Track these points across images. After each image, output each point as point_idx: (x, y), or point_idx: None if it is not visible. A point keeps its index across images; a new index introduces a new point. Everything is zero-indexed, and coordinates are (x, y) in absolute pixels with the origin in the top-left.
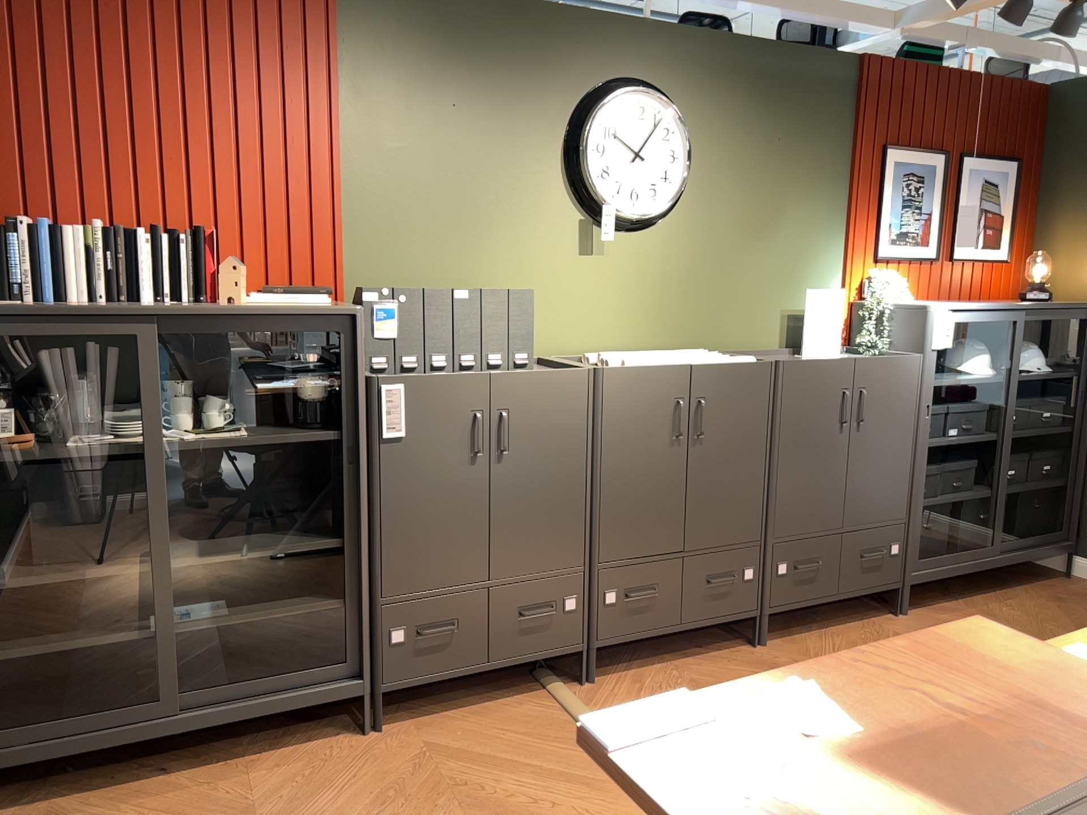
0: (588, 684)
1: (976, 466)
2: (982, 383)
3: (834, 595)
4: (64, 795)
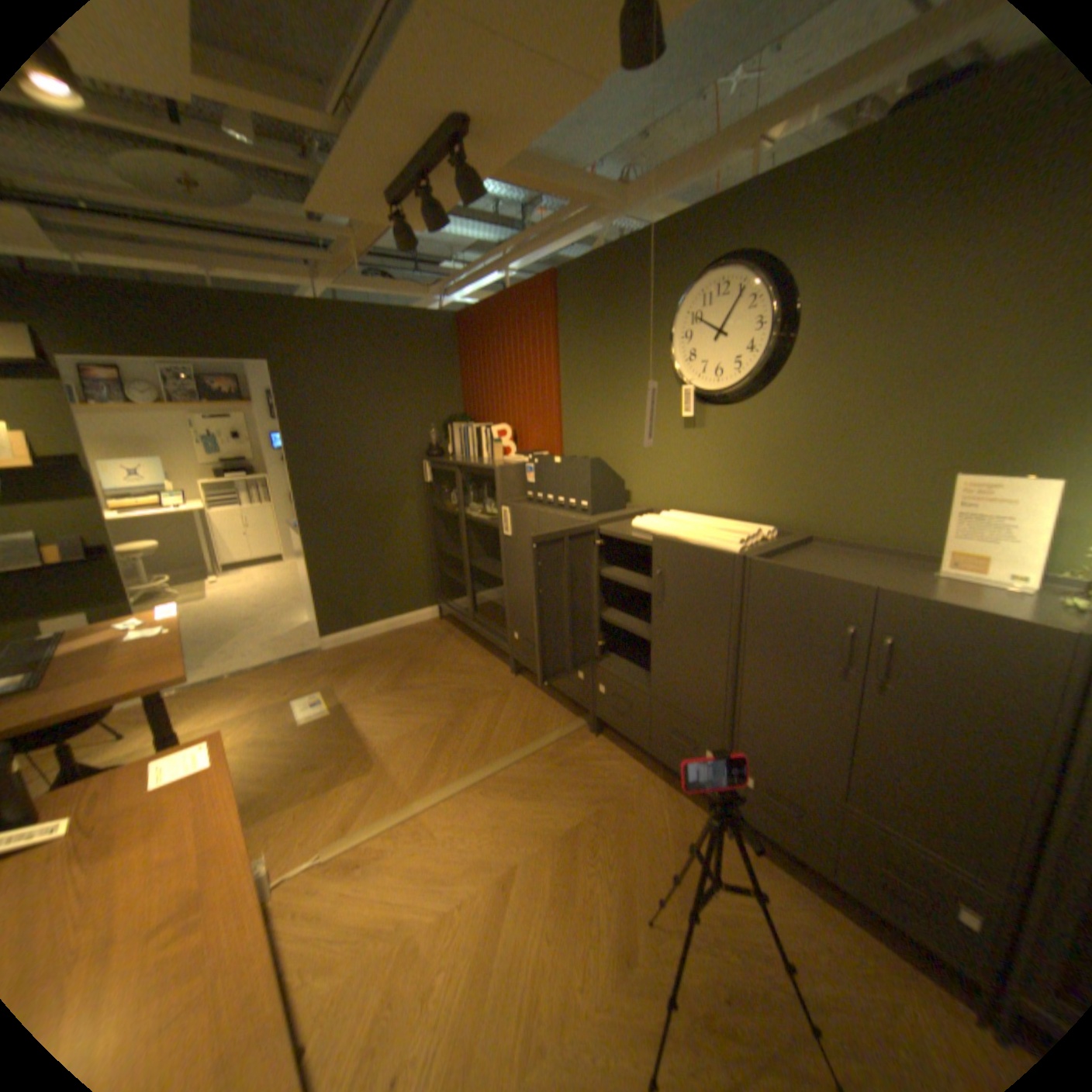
0: (594, 735)
1: None
2: None
3: (828, 873)
4: (461, 632)
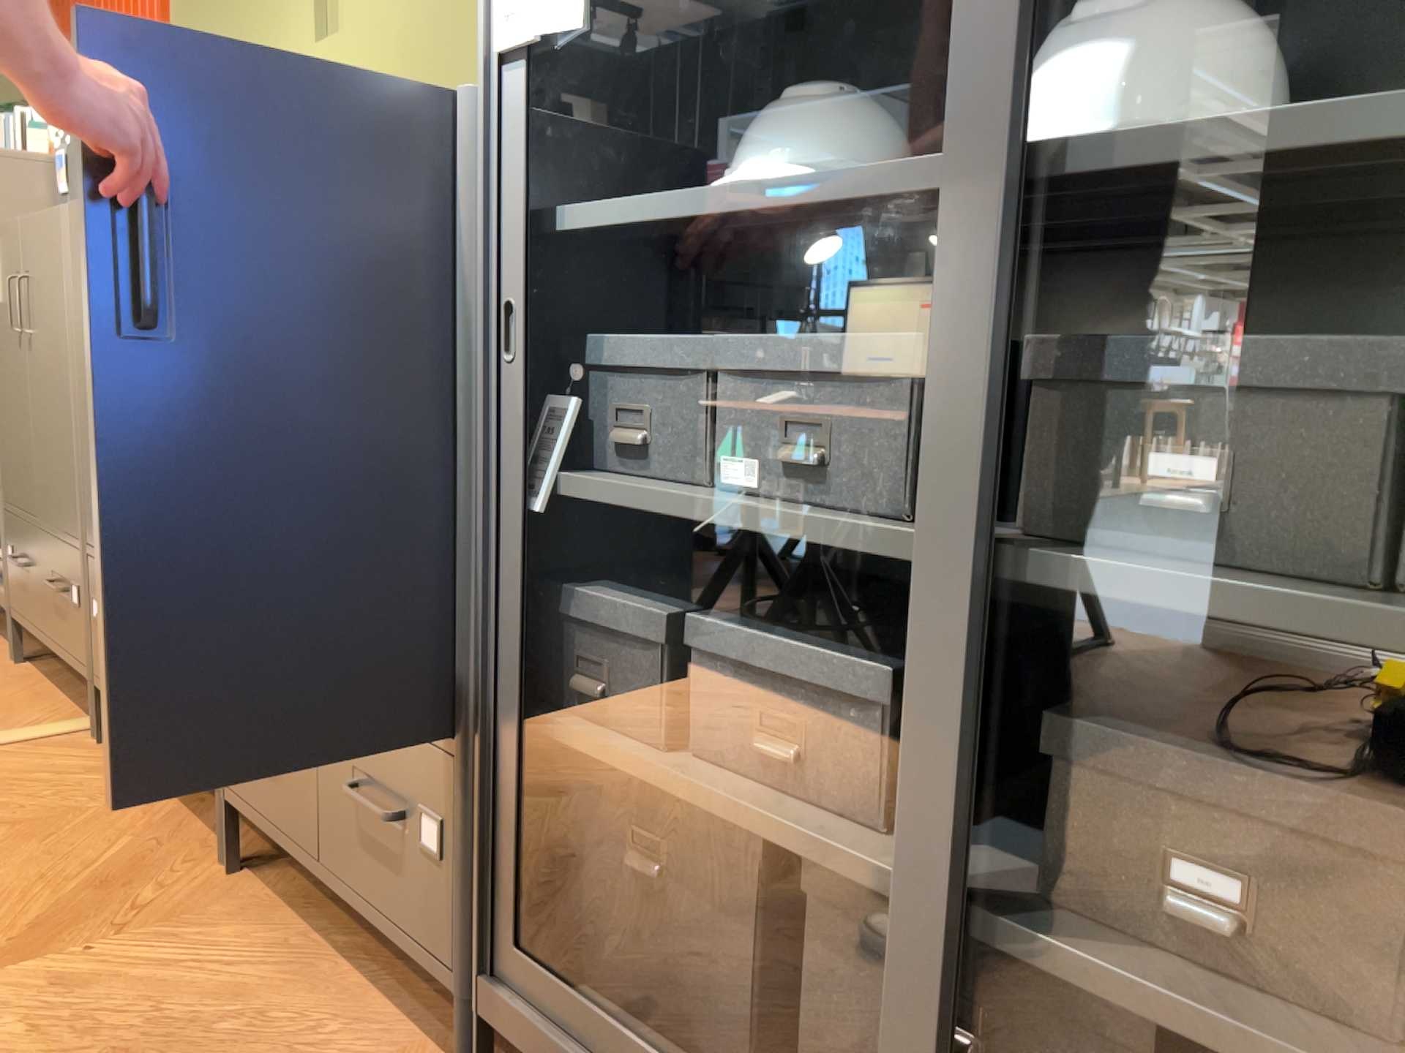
0: (92, 739)
1: (891, 710)
2: (833, 196)
3: (311, 860)
4: None
